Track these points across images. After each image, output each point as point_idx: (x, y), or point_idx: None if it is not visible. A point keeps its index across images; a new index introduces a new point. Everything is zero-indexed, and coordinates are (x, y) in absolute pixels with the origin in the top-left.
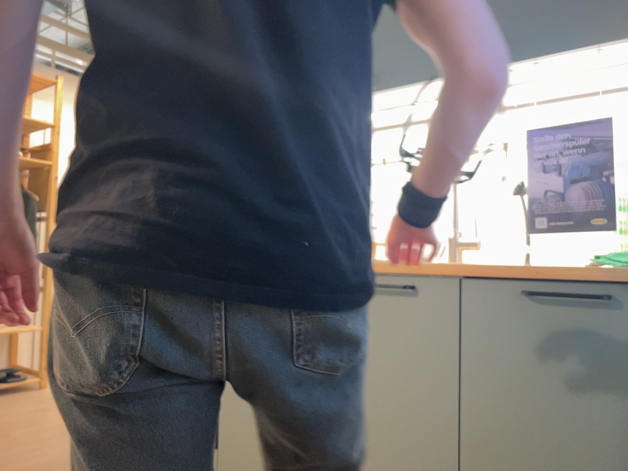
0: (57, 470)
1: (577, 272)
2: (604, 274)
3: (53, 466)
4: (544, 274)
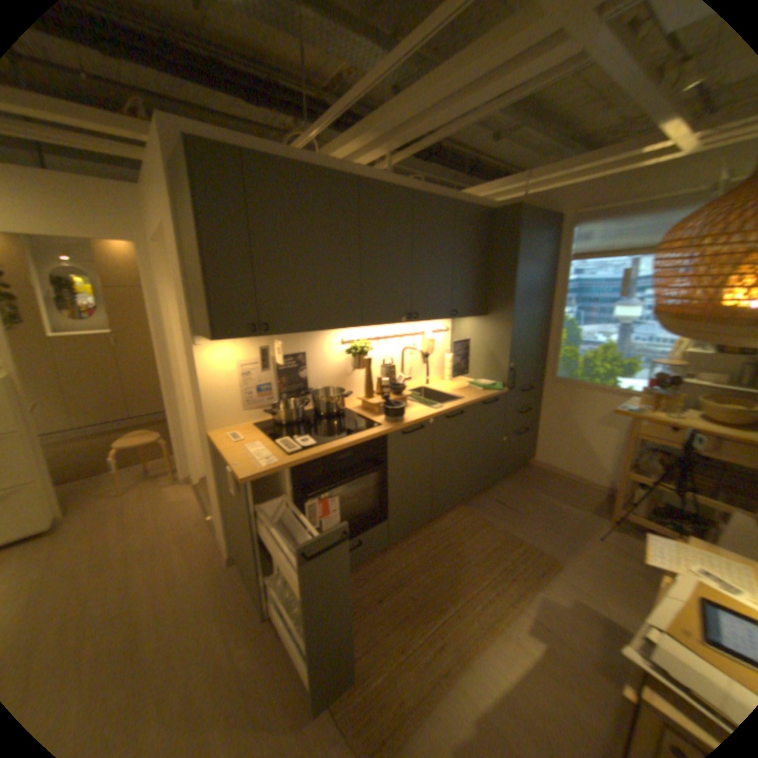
0: (235, 661)
1: (489, 394)
2: (493, 393)
3: (224, 667)
4: (488, 397)
